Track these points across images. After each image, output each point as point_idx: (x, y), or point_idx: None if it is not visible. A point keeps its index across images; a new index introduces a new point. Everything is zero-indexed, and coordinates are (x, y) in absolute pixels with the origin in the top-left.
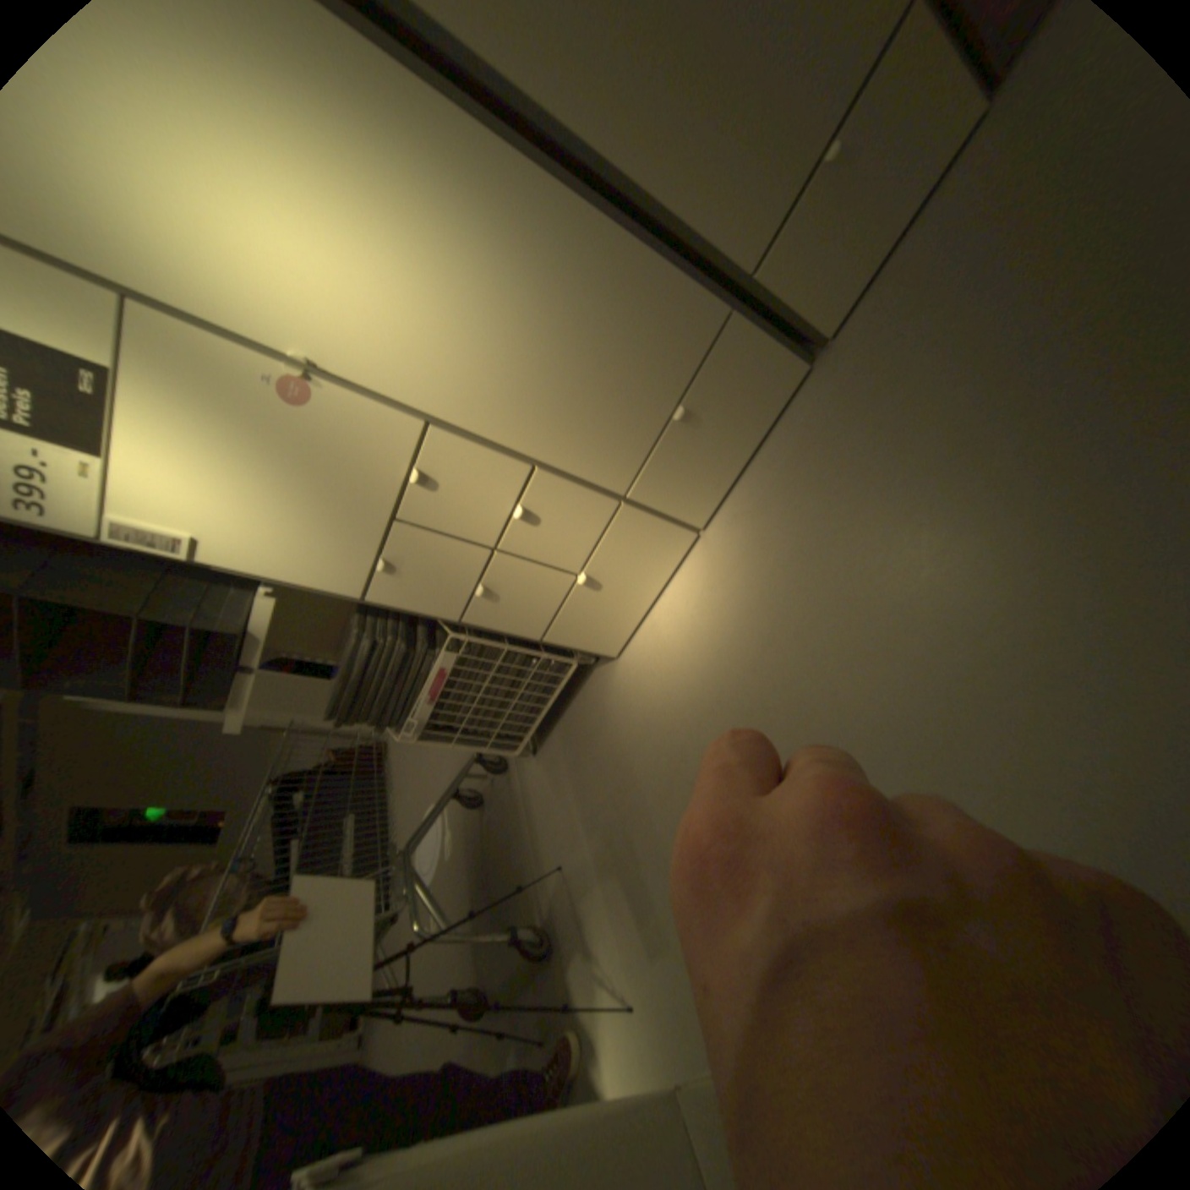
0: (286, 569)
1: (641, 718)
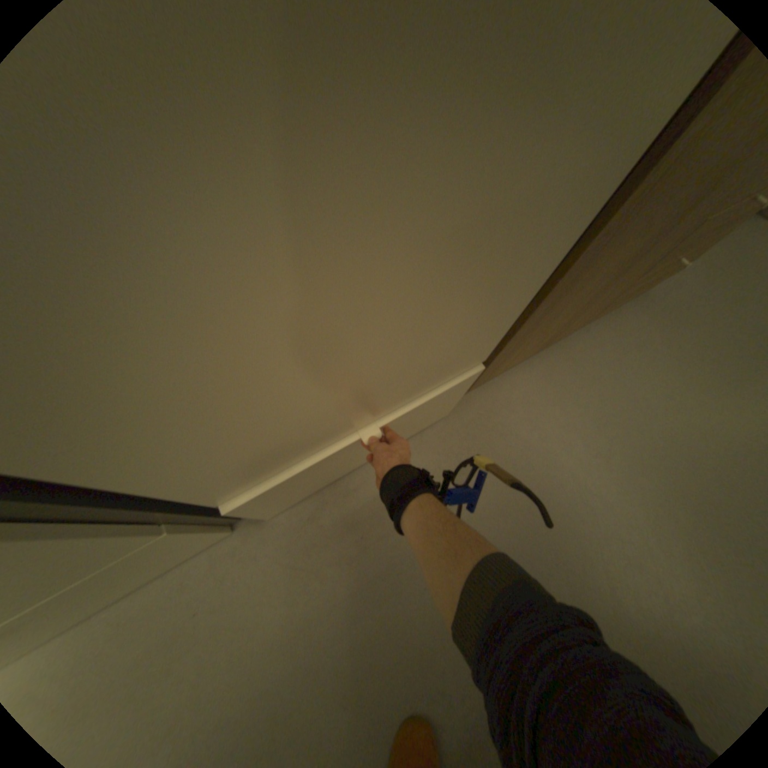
0: None
1: None
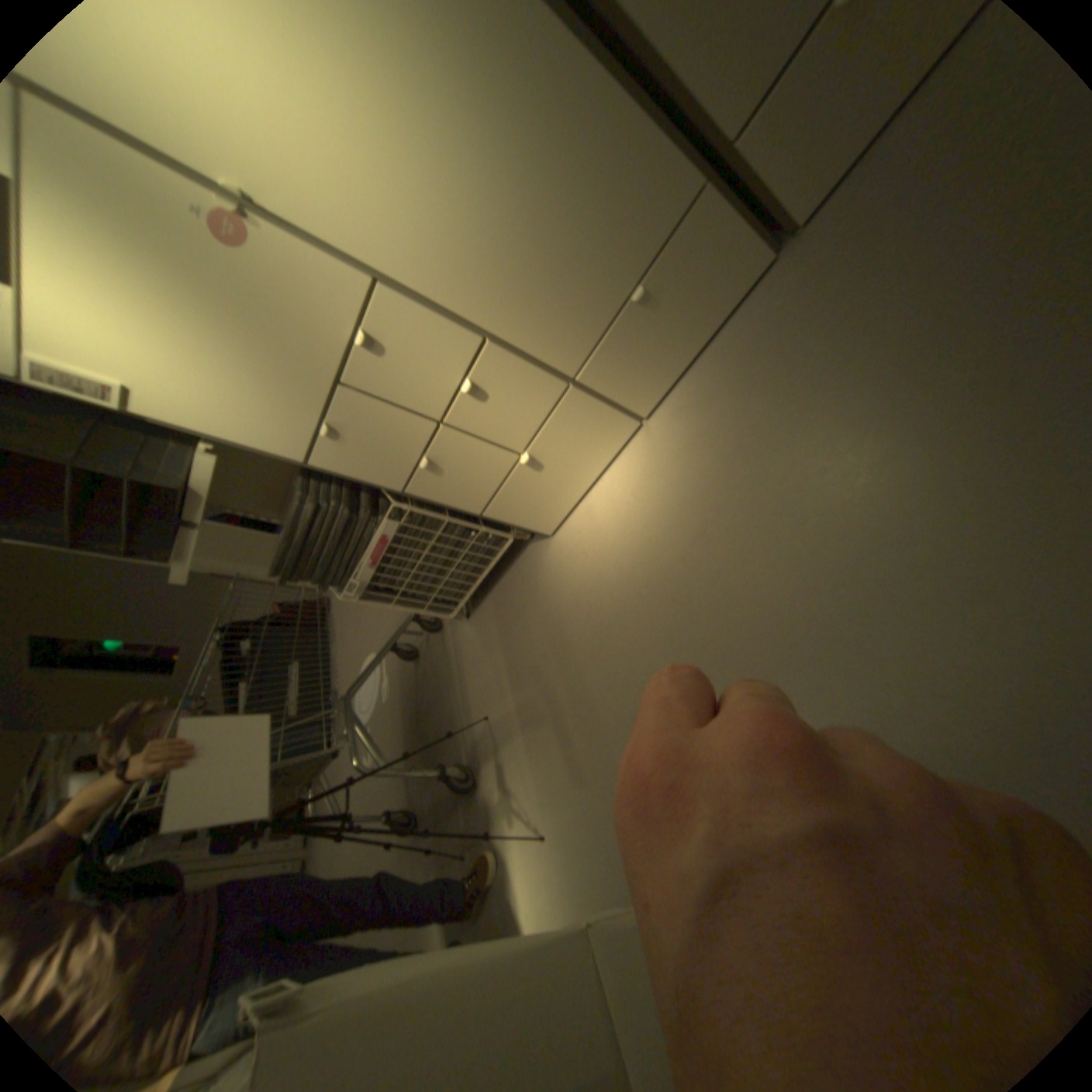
0: (225, 425)
1: (570, 593)
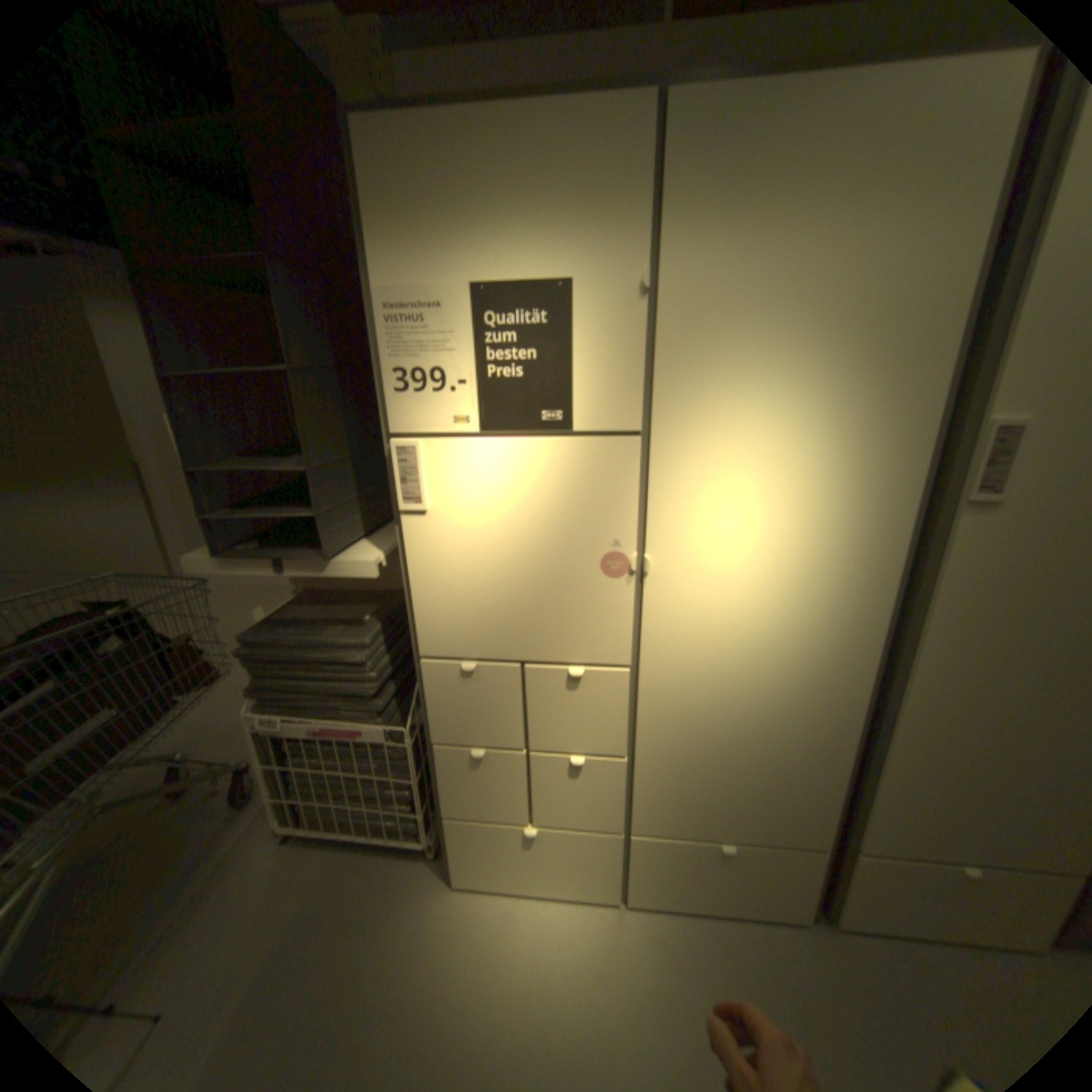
0: (425, 587)
1: (411, 985)
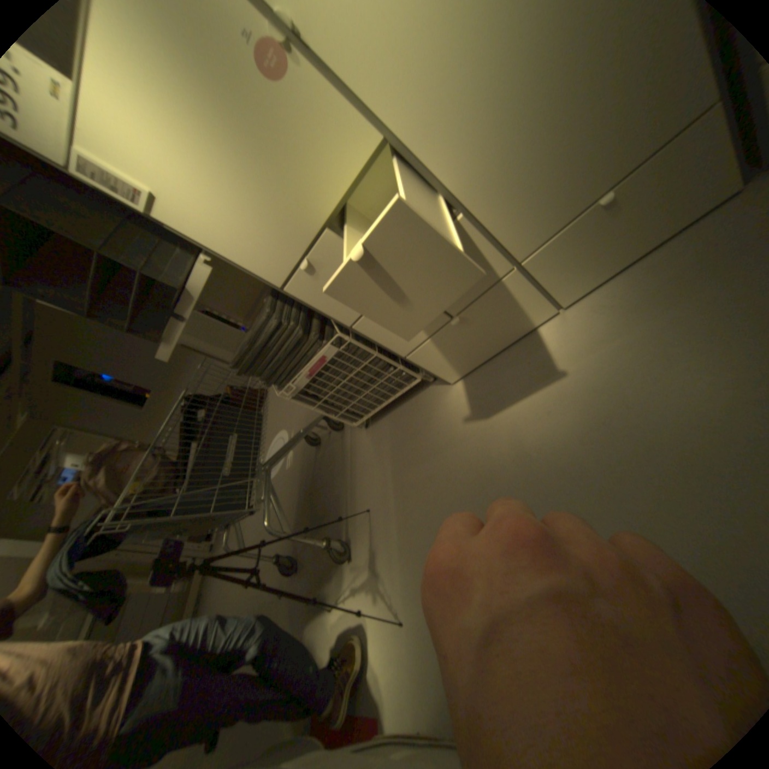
0: (225, 245)
1: (461, 436)
